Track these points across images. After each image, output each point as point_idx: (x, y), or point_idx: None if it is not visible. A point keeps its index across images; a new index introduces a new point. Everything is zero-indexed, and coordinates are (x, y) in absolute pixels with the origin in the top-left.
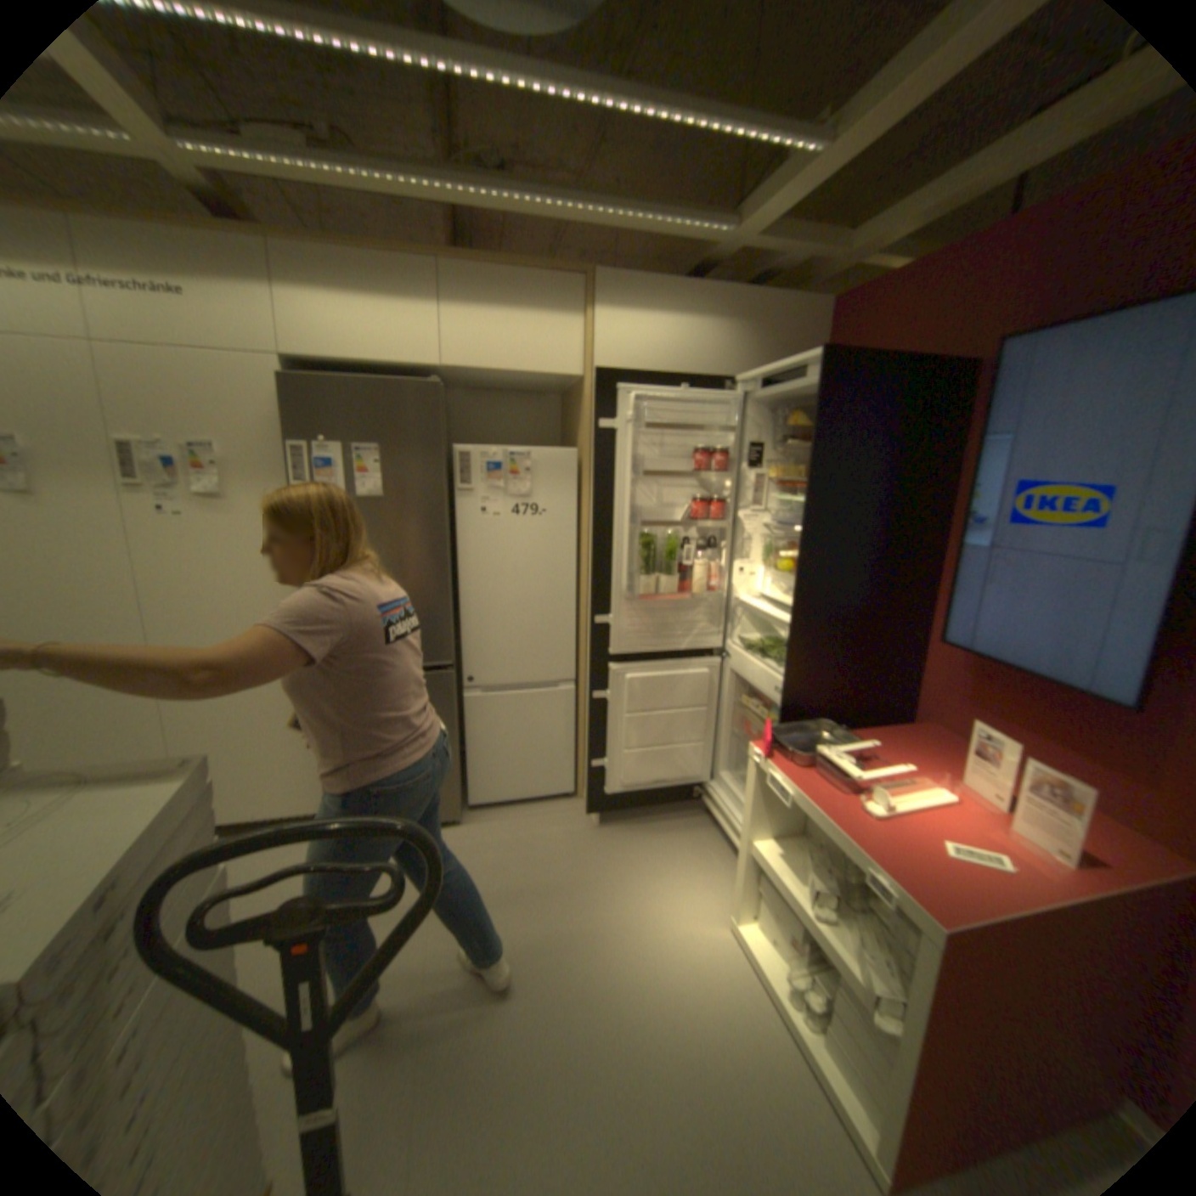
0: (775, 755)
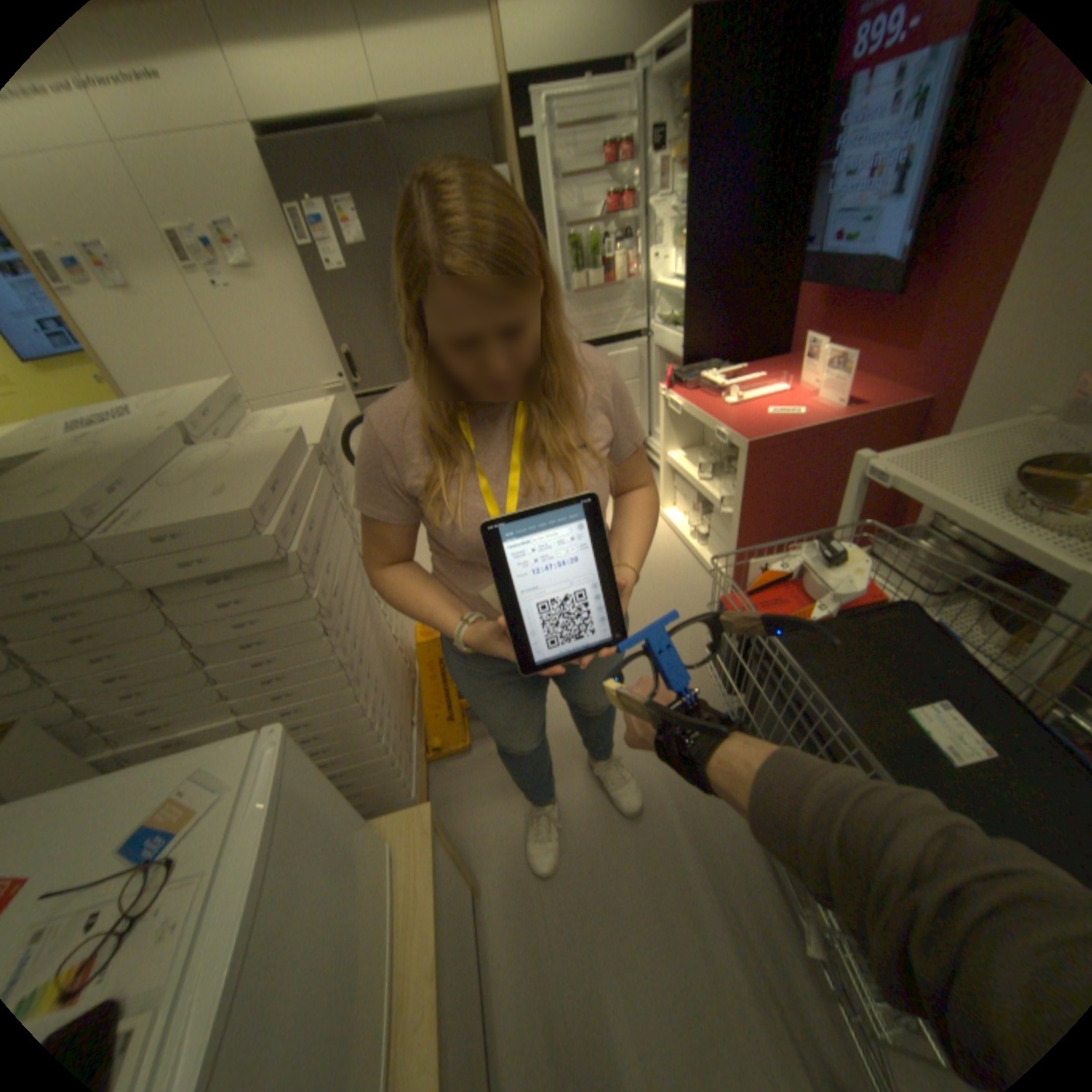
0: (676, 388)
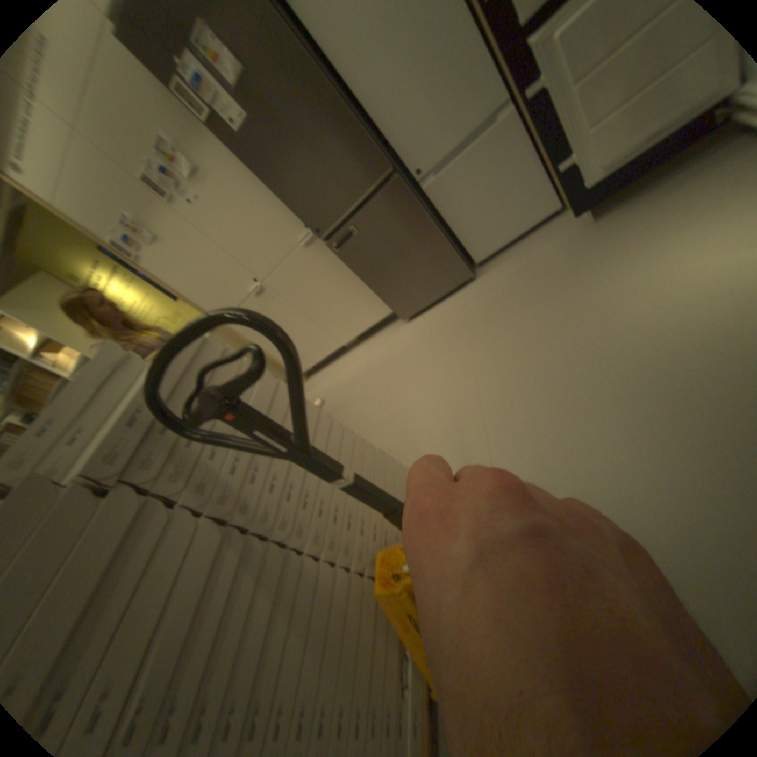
0: None
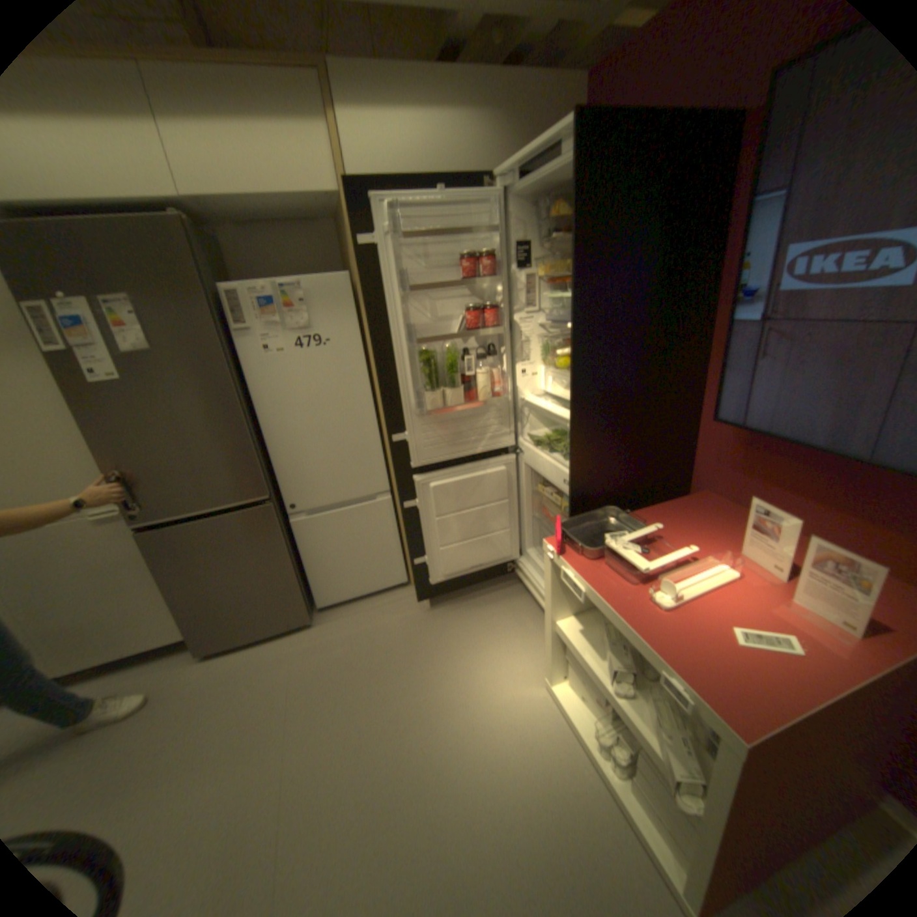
0: (567, 549)
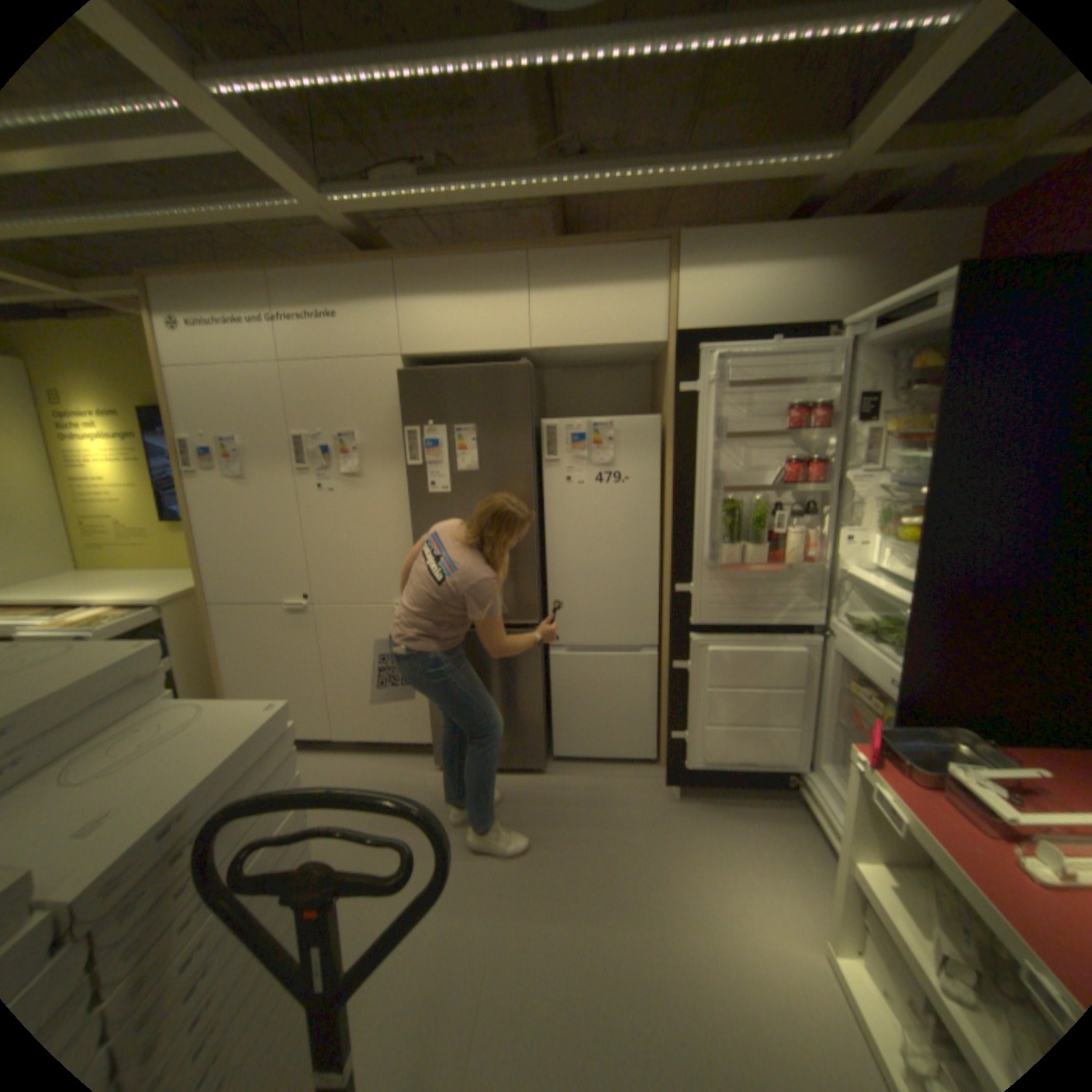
0: (888, 767)
